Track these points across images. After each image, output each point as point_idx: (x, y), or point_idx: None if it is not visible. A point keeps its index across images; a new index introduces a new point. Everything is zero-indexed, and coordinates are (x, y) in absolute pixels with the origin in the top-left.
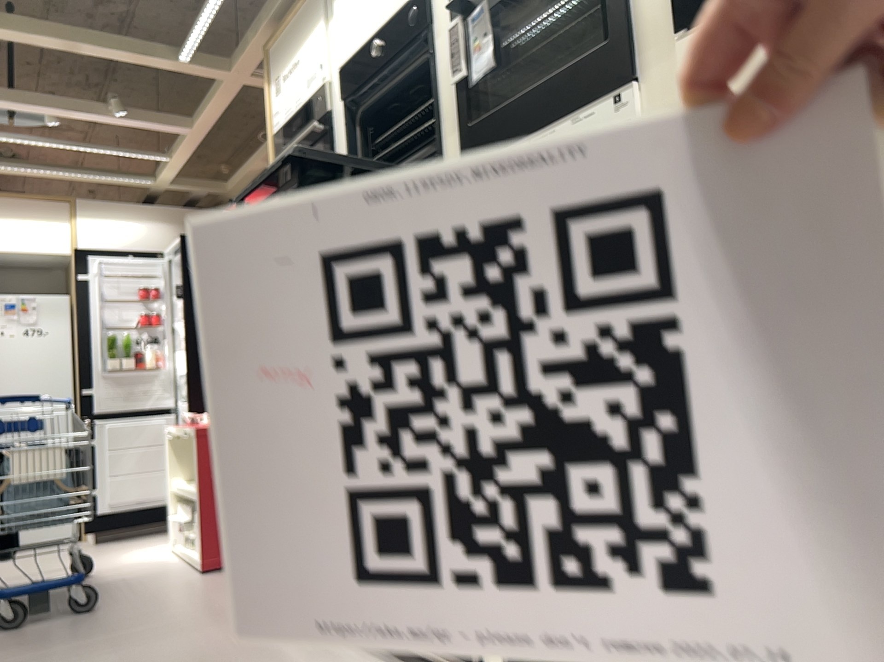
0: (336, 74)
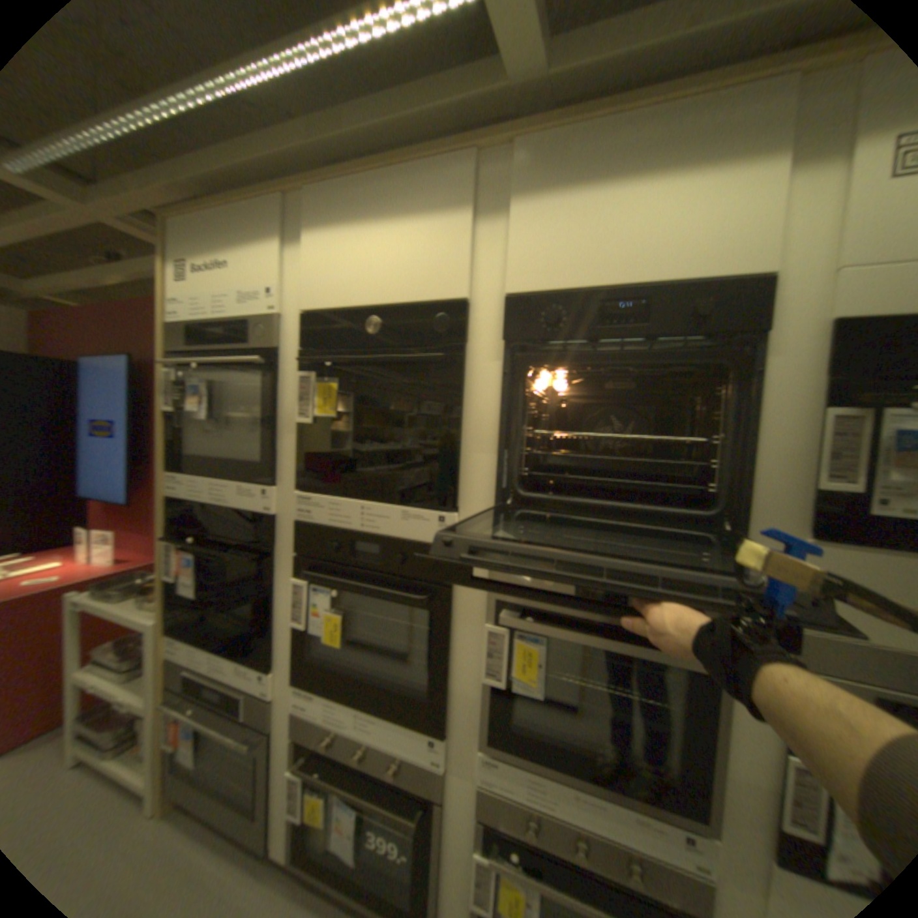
0: (291, 310)
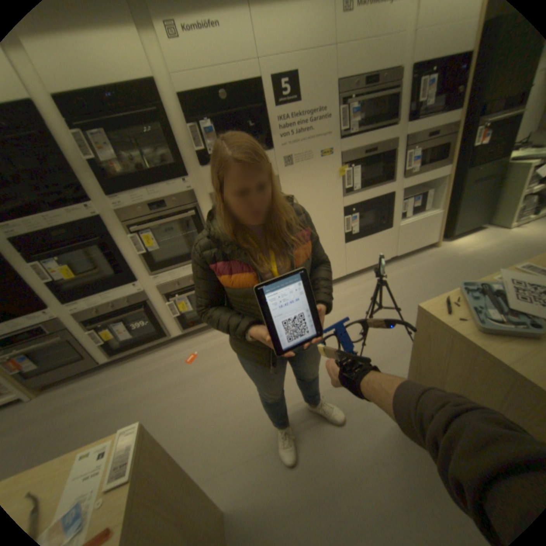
0: None
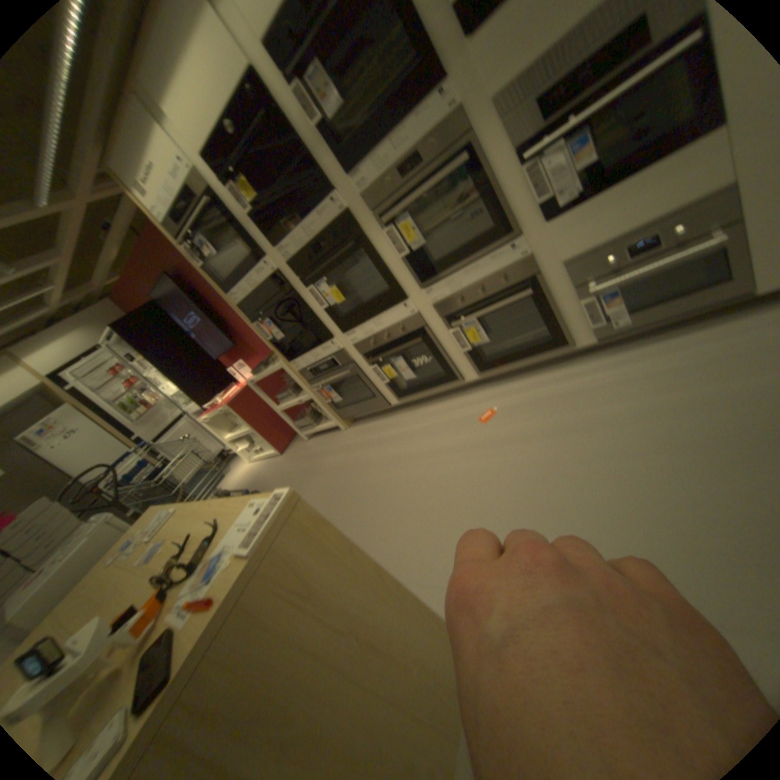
0: (194, 155)
